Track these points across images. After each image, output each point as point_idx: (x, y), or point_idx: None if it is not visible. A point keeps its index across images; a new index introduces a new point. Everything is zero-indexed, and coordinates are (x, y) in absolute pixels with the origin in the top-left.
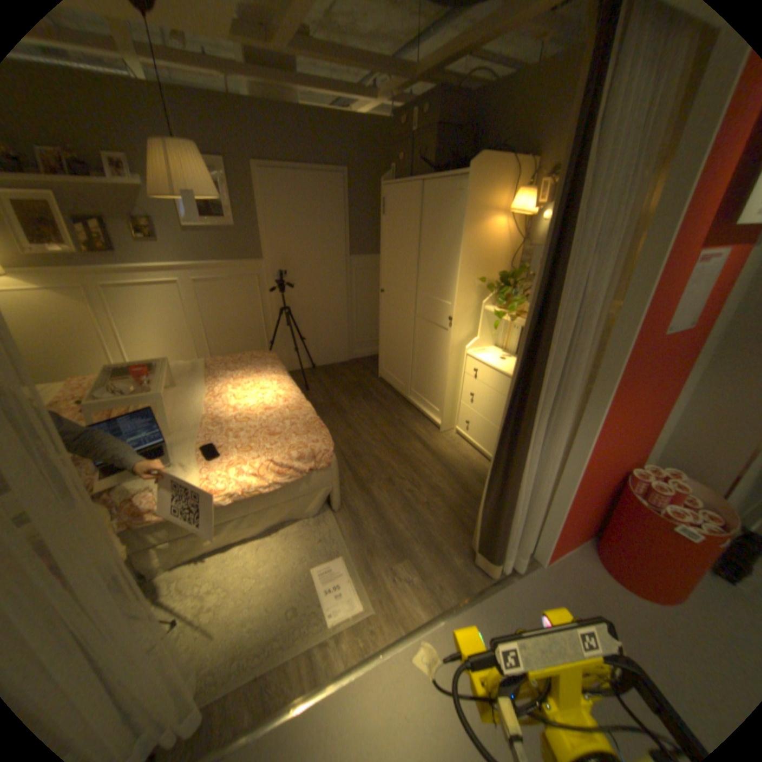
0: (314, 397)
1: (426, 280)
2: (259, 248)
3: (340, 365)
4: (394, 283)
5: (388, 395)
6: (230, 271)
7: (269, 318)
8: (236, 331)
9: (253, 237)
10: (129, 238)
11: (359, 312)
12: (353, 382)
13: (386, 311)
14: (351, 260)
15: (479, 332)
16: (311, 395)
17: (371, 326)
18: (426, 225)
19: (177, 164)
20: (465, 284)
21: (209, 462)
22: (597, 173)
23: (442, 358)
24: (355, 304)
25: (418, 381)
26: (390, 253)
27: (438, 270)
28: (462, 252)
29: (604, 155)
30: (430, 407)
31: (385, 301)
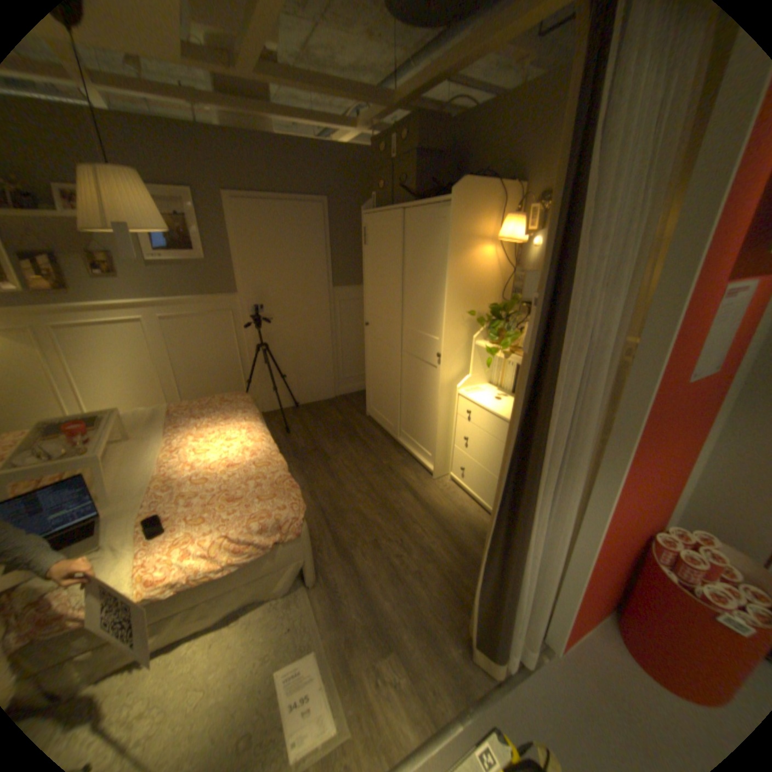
0: (294, 441)
1: (411, 314)
2: (234, 281)
3: (326, 403)
4: (379, 316)
5: (376, 435)
6: (201, 307)
7: (246, 355)
8: (210, 370)
9: (227, 270)
10: (86, 275)
11: (345, 345)
12: (339, 422)
13: (371, 345)
14: (334, 292)
15: (471, 370)
16: (292, 439)
17: (358, 360)
18: (409, 255)
19: (119, 194)
20: (453, 318)
21: (149, 542)
22: (598, 195)
23: (432, 397)
24: (340, 337)
25: (408, 421)
26: (373, 284)
27: (424, 303)
28: (448, 284)
29: (605, 174)
30: (422, 450)
31: (371, 335)
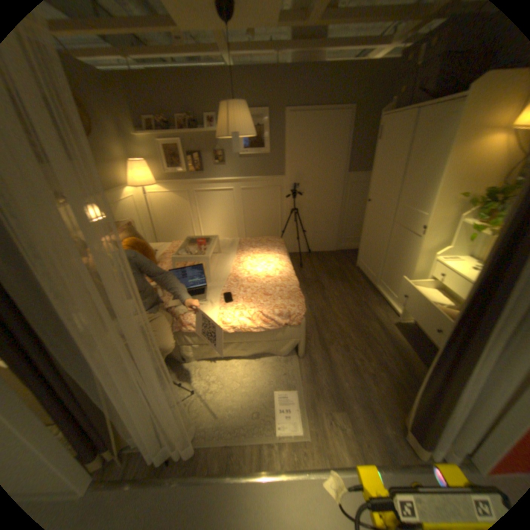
0: (305, 273)
1: (408, 193)
2: (284, 167)
3: (329, 253)
4: (381, 194)
5: (361, 281)
6: (264, 183)
7: (284, 215)
8: (263, 222)
9: (281, 160)
10: (212, 163)
11: (350, 215)
12: (336, 267)
13: (370, 216)
14: (349, 175)
15: (454, 242)
16: (303, 272)
17: (358, 227)
18: (416, 146)
19: (236, 116)
20: (446, 198)
21: (226, 304)
22: None
23: (412, 259)
24: (348, 209)
25: (388, 275)
26: (381, 170)
27: (422, 185)
28: (447, 169)
29: None
30: (395, 298)
31: (371, 208)
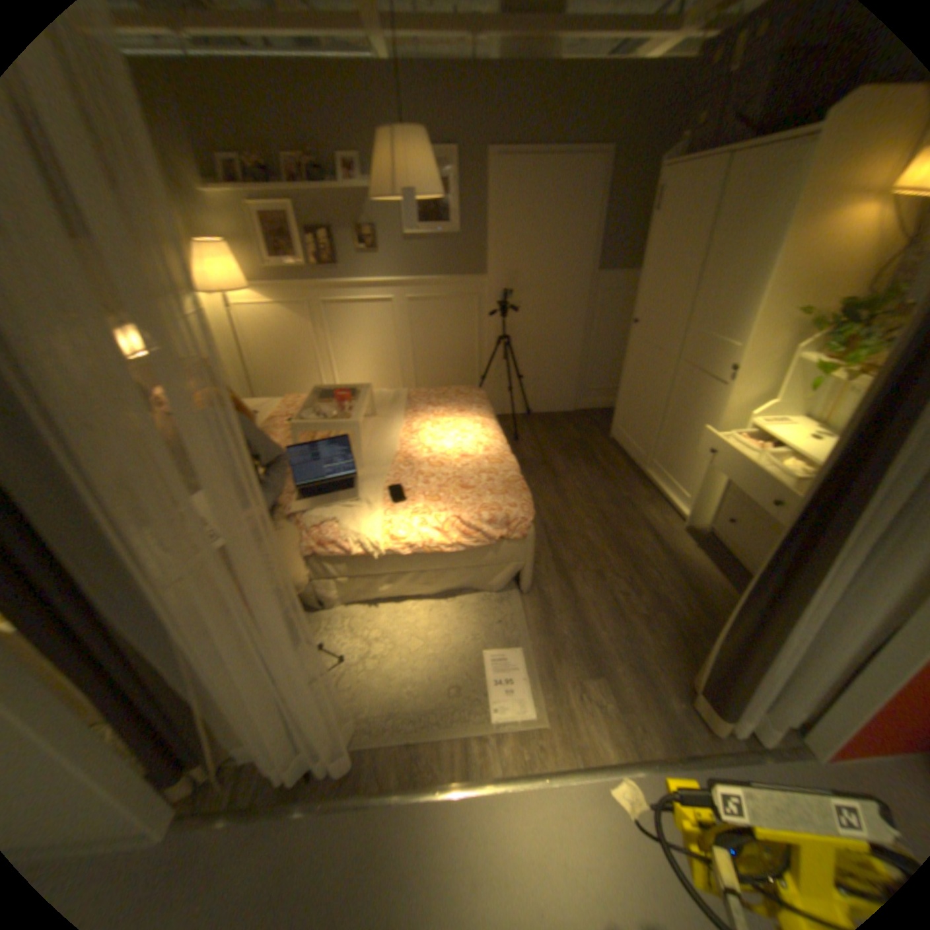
0: (523, 451)
1: (707, 308)
2: (486, 260)
3: (562, 416)
4: (657, 311)
5: (619, 462)
6: (450, 289)
7: (486, 348)
8: (447, 361)
9: (481, 246)
10: (354, 250)
11: (600, 348)
12: (575, 439)
13: (637, 349)
14: (600, 277)
15: (783, 393)
16: (520, 448)
17: (613, 369)
18: (724, 223)
19: (406, 157)
20: (773, 316)
21: (396, 504)
22: None
23: (711, 424)
24: (596, 337)
25: (667, 451)
26: (658, 267)
27: (731, 293)
28: (779, 265)
29: None
30: (678, 489)
31: (639, 336)
